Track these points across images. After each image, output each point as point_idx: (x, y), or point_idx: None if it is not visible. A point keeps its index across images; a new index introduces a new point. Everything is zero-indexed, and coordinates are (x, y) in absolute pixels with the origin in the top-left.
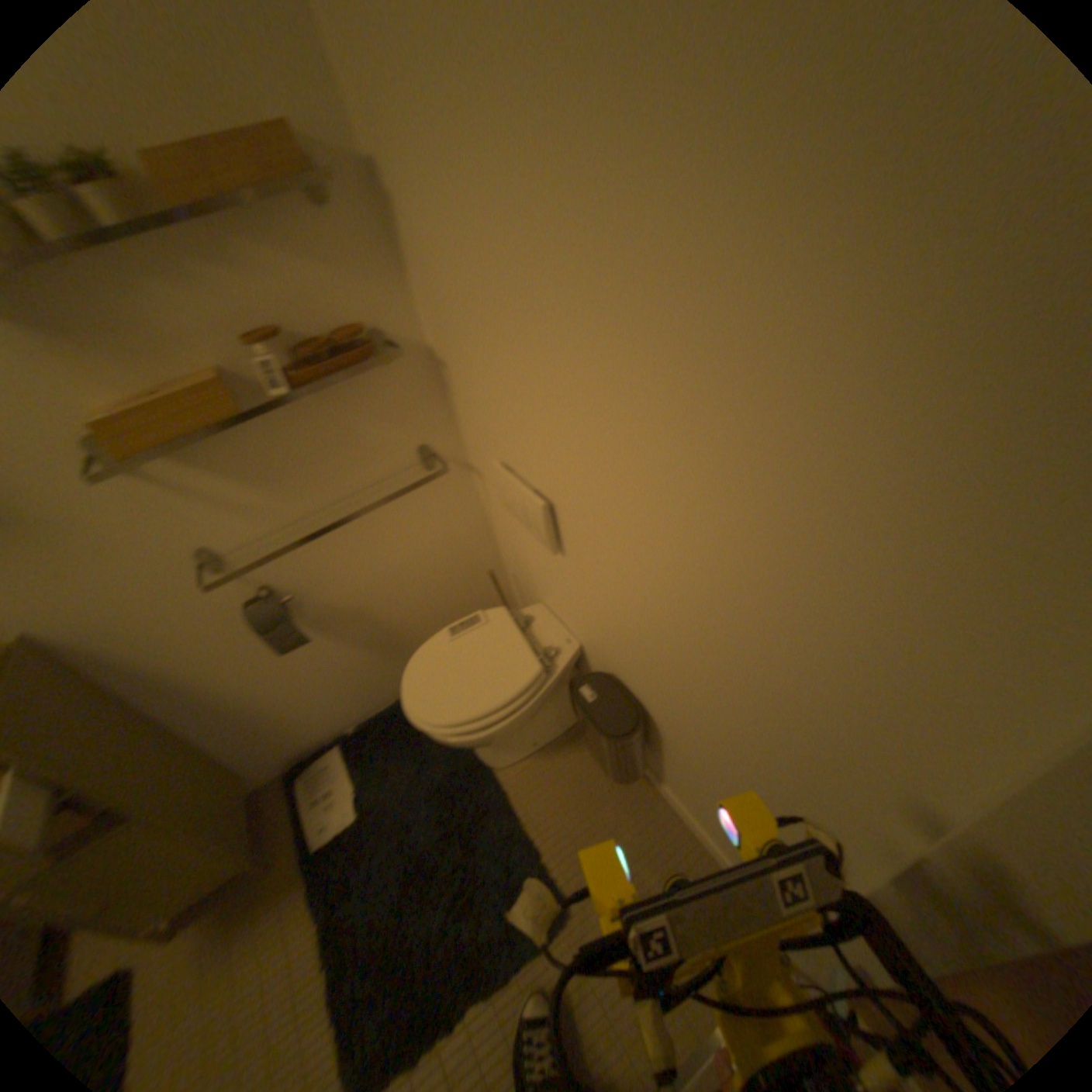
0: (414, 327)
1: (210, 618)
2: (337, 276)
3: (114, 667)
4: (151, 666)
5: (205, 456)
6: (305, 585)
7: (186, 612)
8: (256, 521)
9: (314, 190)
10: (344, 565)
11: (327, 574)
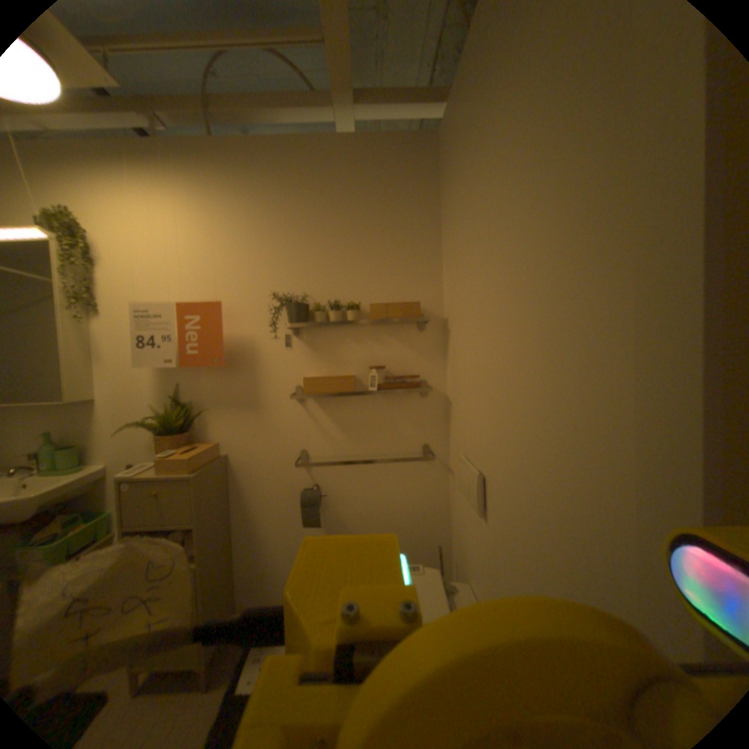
0: (446, 383)
1: (291, 487)
2: (420, 354)
3: (245, 490)
4: (256, 499)
5: (334, 407)
6: (338, 495)
7: (285, 478)
8: (336, 446)
9: (424, 324)
10: (362, 494)
11: (351, 494)
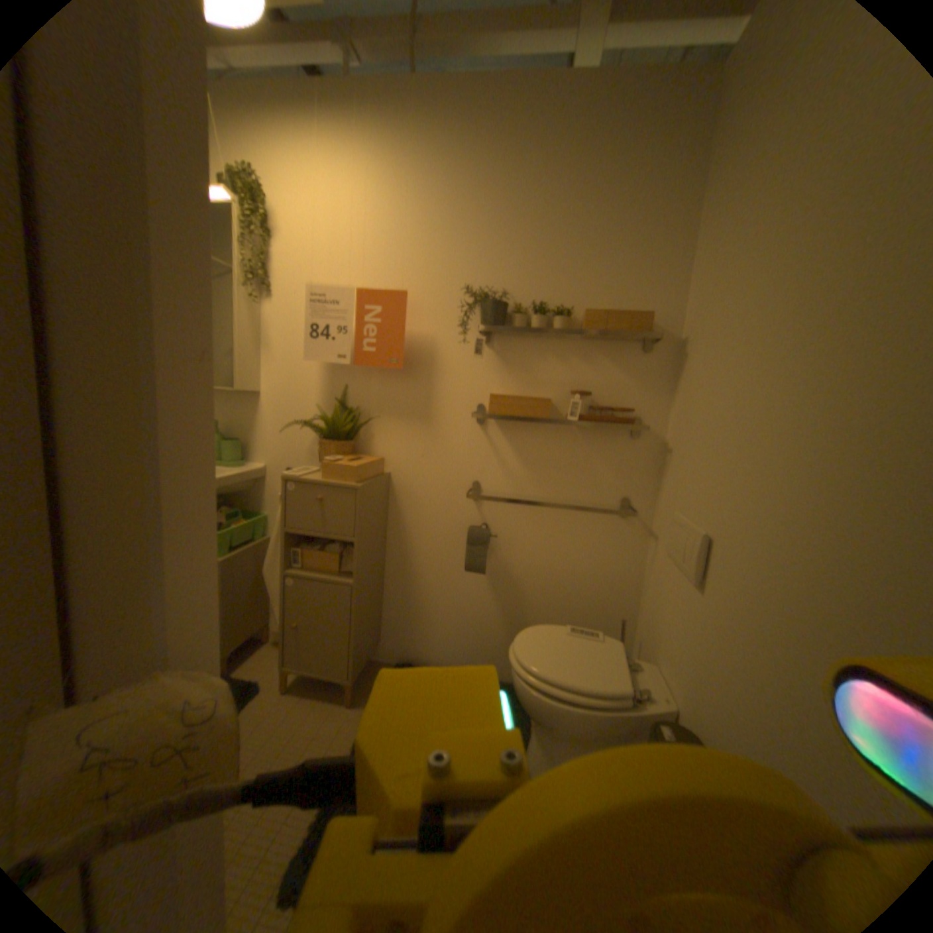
0: (668, 424)
1: (455, 521)
2: (639, 383)
3: (404, 515)
4: (415, 527)
5: (519, 436)
6: (509, 539)
7: (450, 510)
8: (514, 483)
9: (652, 345)
10: (536, 543)
11: (524, 541)
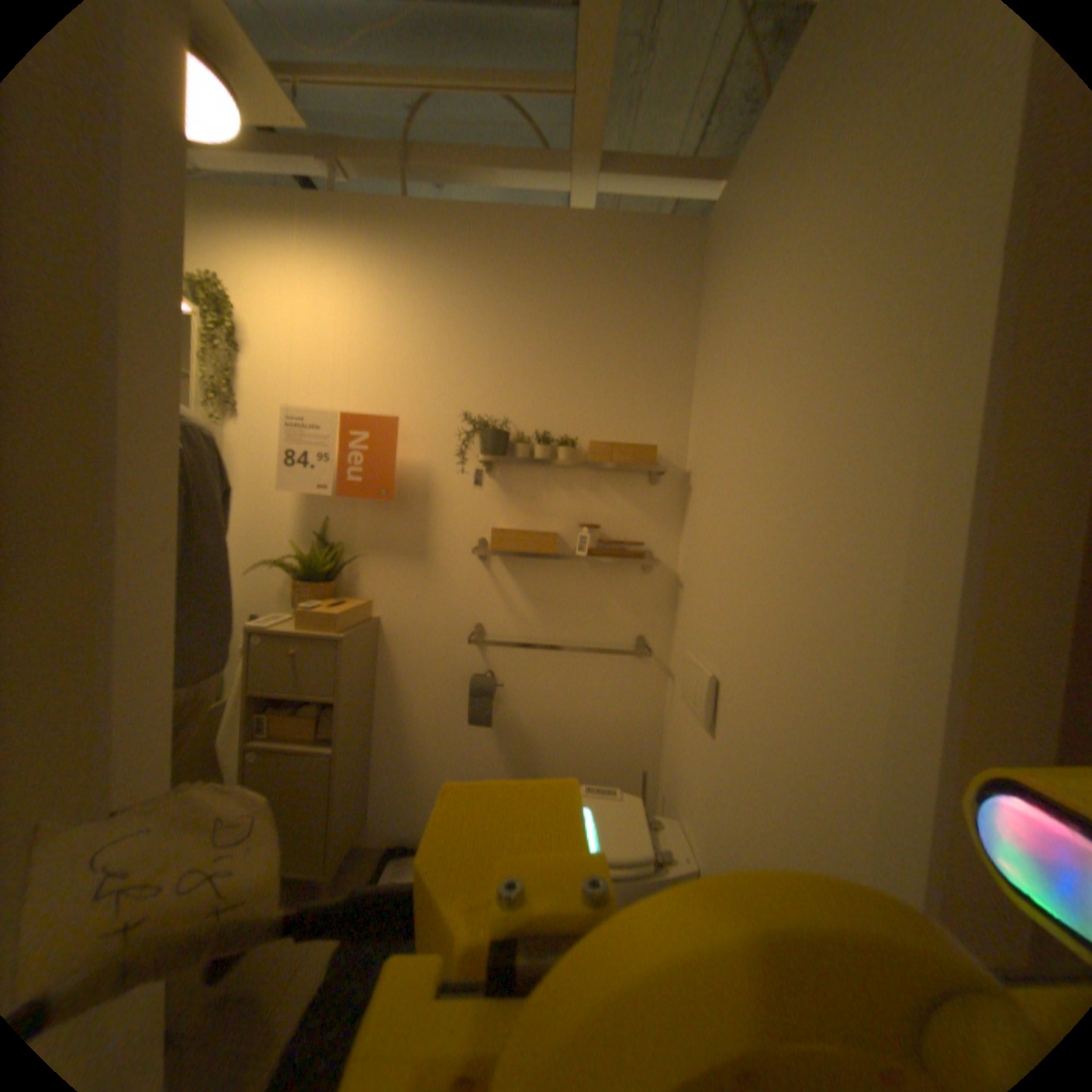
0: (678, 557)
1: (456, 670)
2: (647, 515)
3: (396, 665)
4: (409, 679)
5: (526, 572)
6: (517, 687)
7: (450, 657)
8: (522, 624)
9: (657, 476)
10: (548, 690)
11: (534, 689)
